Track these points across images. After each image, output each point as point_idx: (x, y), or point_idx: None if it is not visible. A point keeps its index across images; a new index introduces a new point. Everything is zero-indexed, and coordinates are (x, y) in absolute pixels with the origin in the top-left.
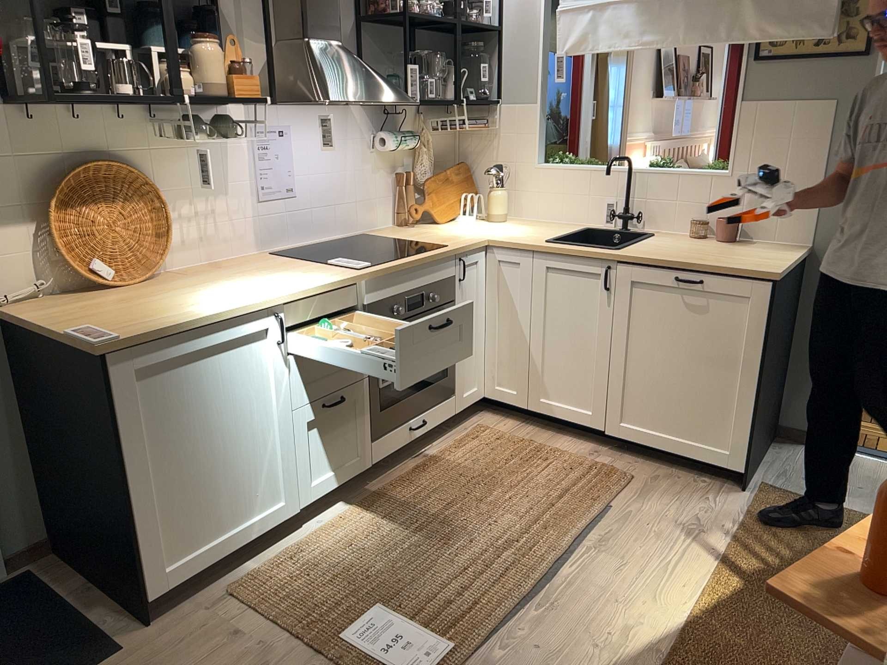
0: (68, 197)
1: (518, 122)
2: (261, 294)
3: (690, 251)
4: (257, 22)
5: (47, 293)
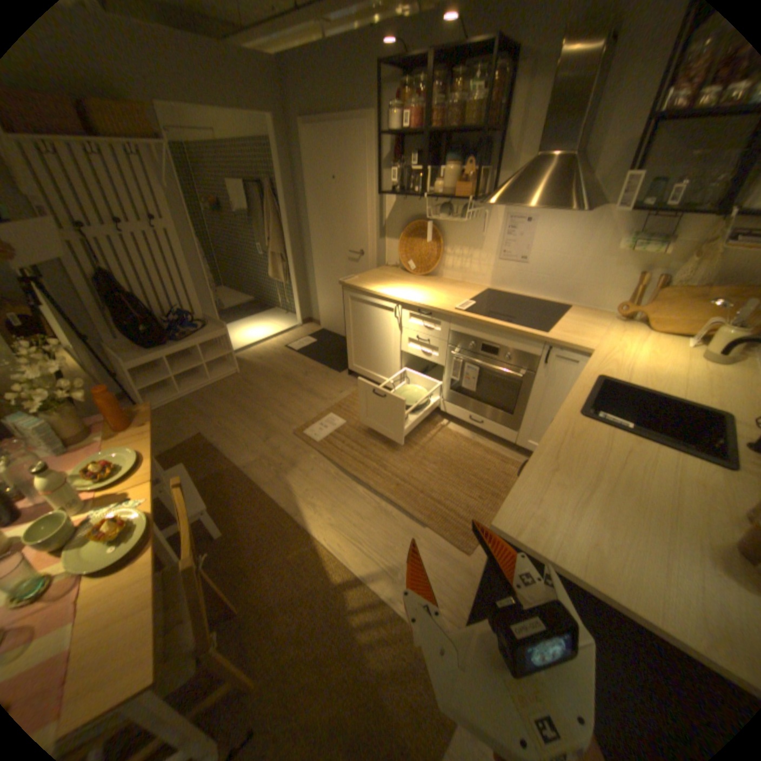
0: (410, 232)
1: None
2: (401, 294)
3: (615, 476)
4: (534, 140)
5: (399, 266)
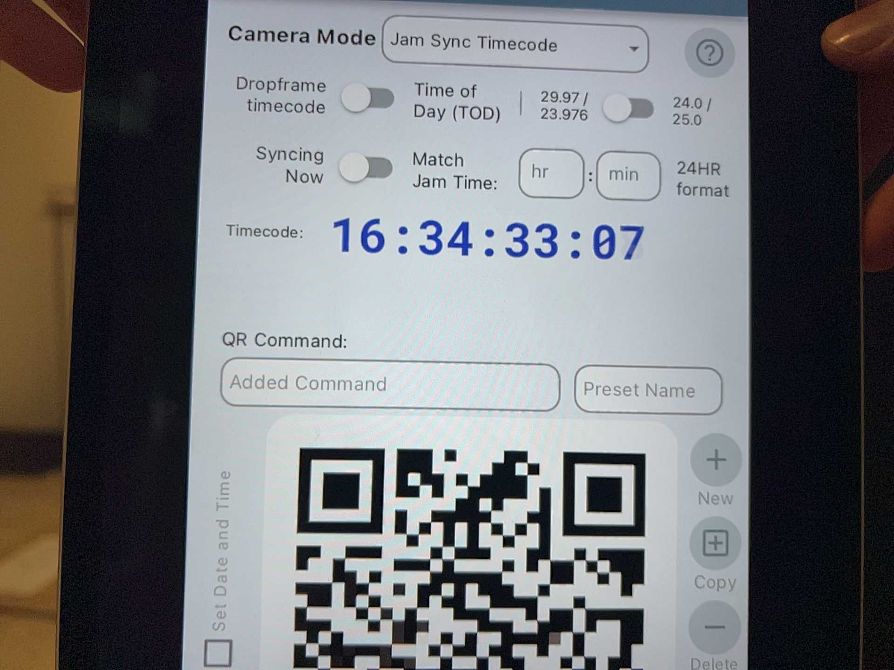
0: None
1: None
2: None
3: None
4: None
5: None
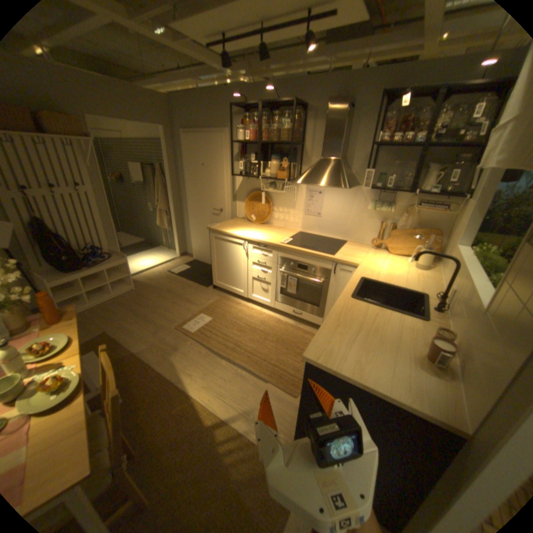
0: (252, 198)
1: (468, 213)
2: (247, 235)
3: (369, 328)
4: (319, 151)
5: (246, 219)
